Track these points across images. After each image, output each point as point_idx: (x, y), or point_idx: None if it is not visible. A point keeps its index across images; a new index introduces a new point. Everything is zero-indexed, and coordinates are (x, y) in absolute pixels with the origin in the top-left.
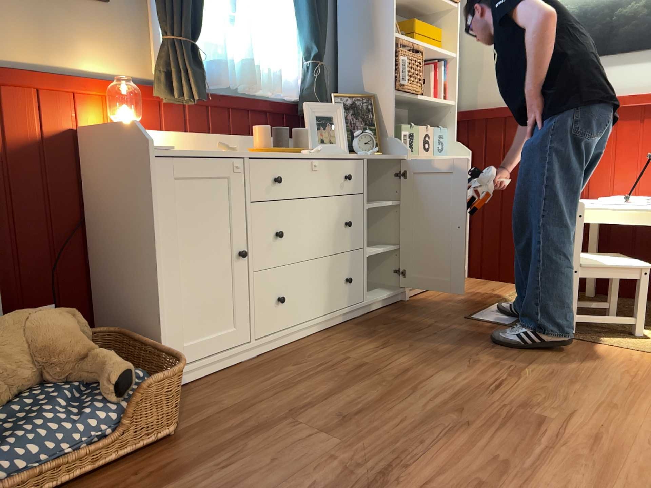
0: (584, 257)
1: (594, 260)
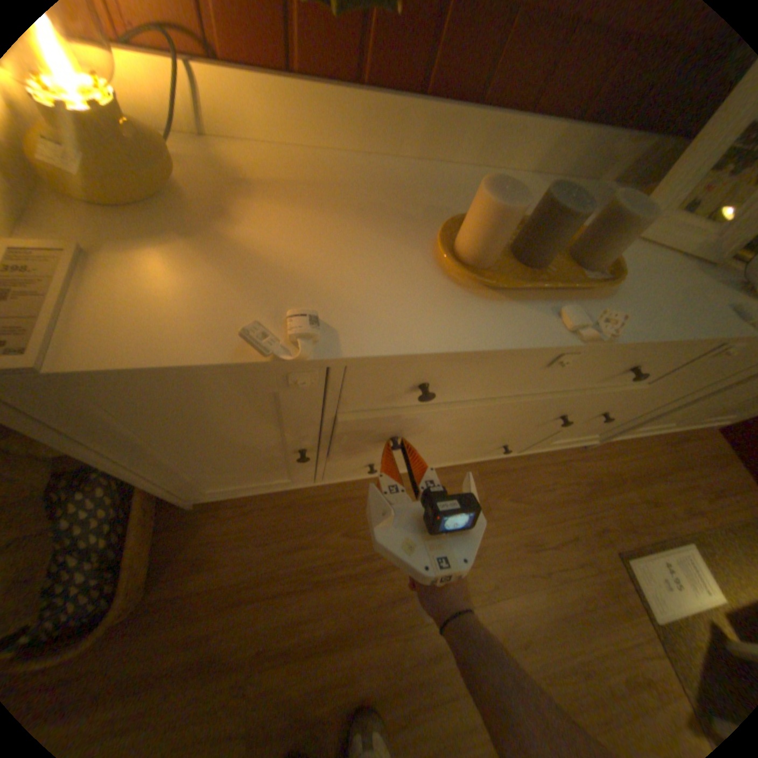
0: None
1: None
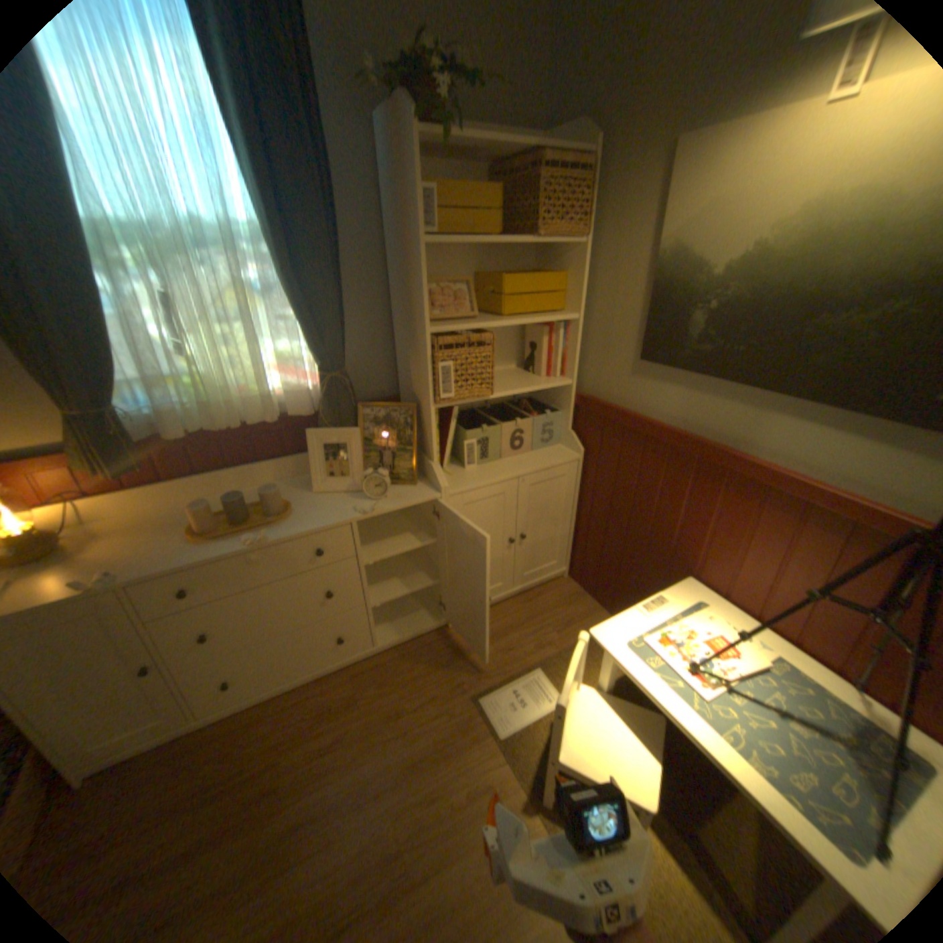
0: (601, 723)
1: (602, 747)
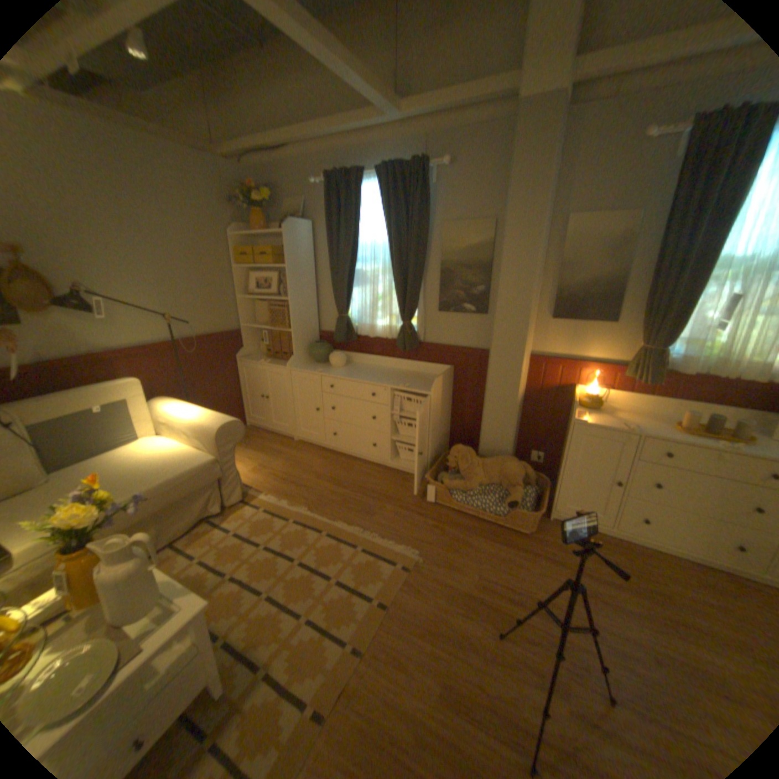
0: None
1: None
